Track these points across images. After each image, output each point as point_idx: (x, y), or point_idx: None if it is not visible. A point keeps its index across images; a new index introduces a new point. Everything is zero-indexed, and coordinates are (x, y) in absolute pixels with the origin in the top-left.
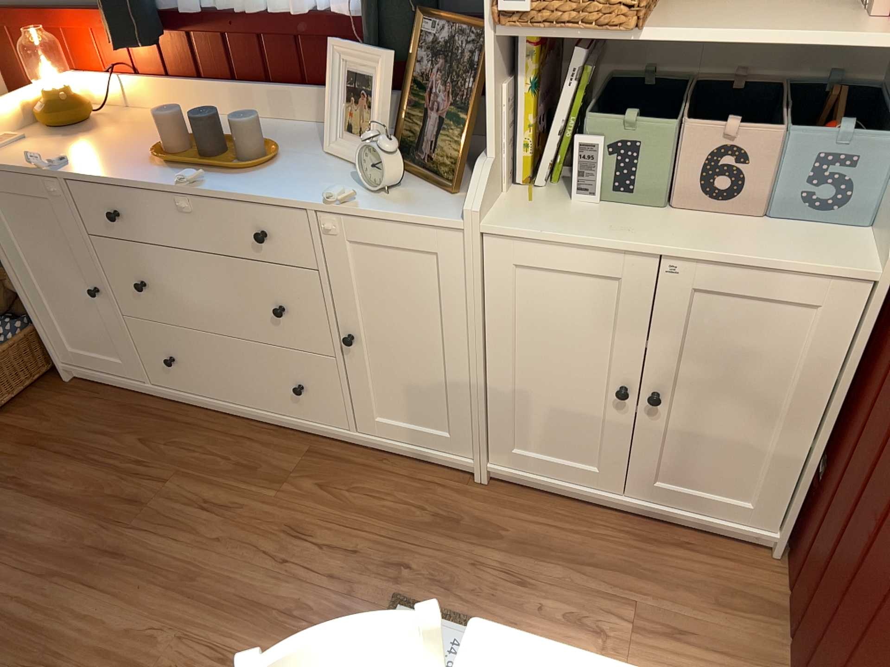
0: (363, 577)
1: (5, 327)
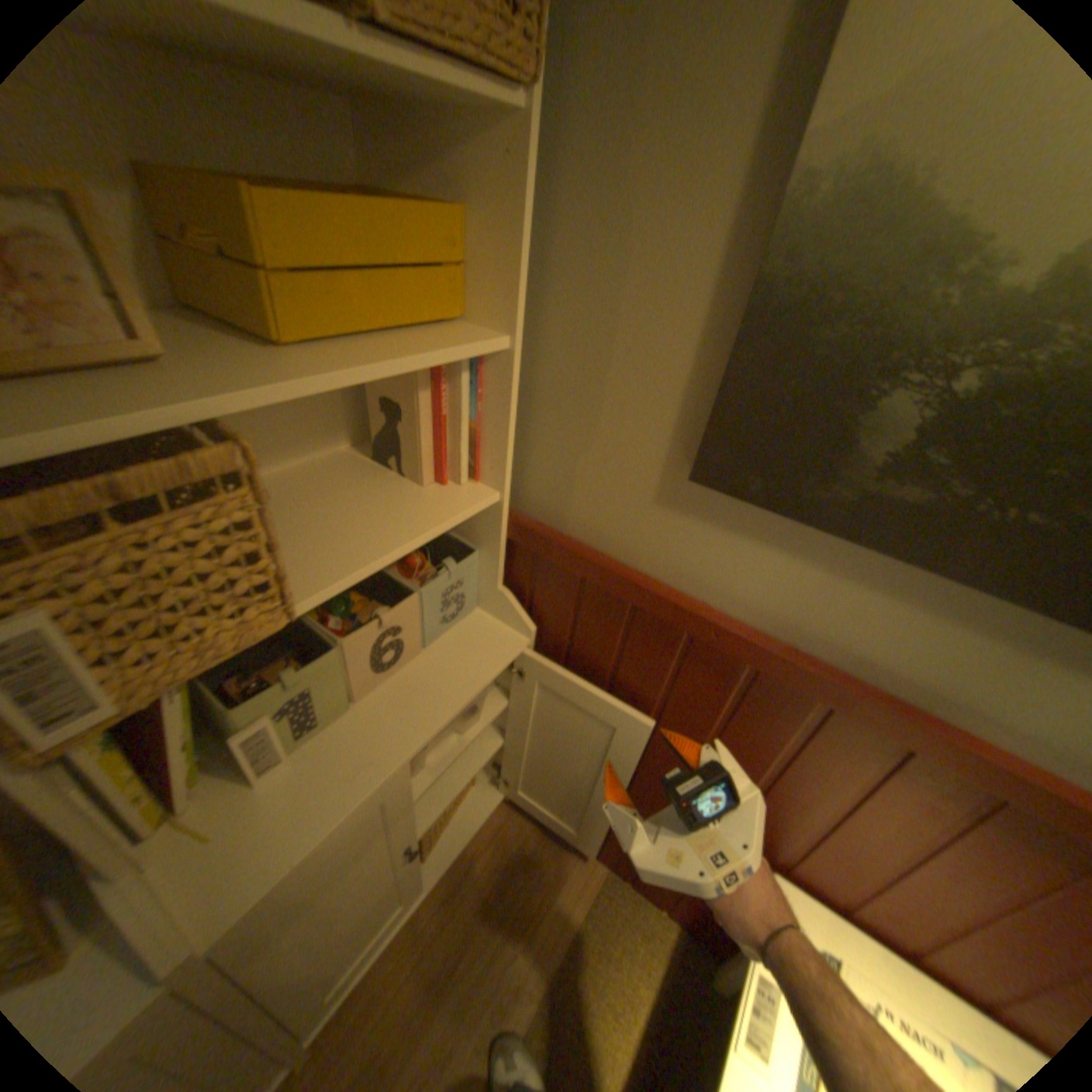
0: None
1: None
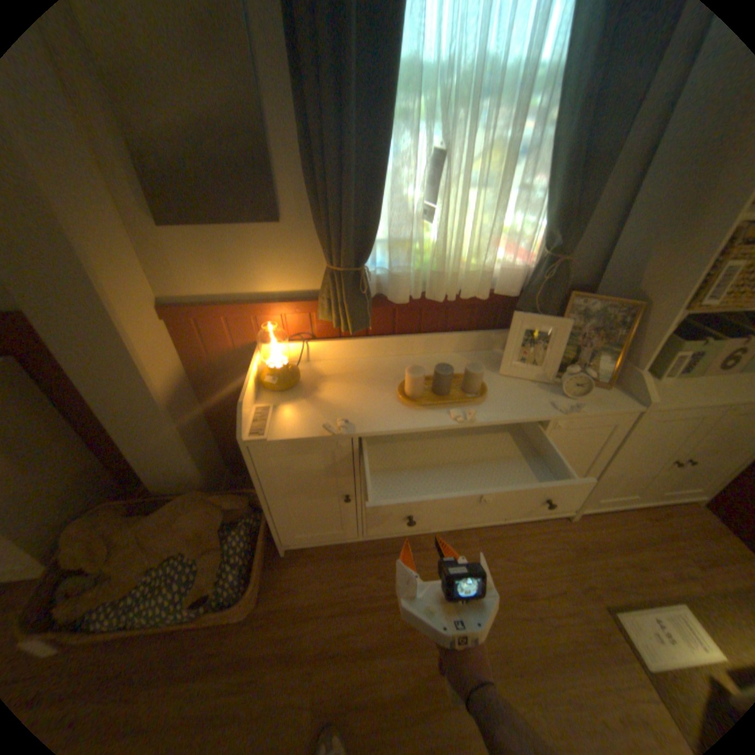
0: (586, 610)
1: (229, 543)
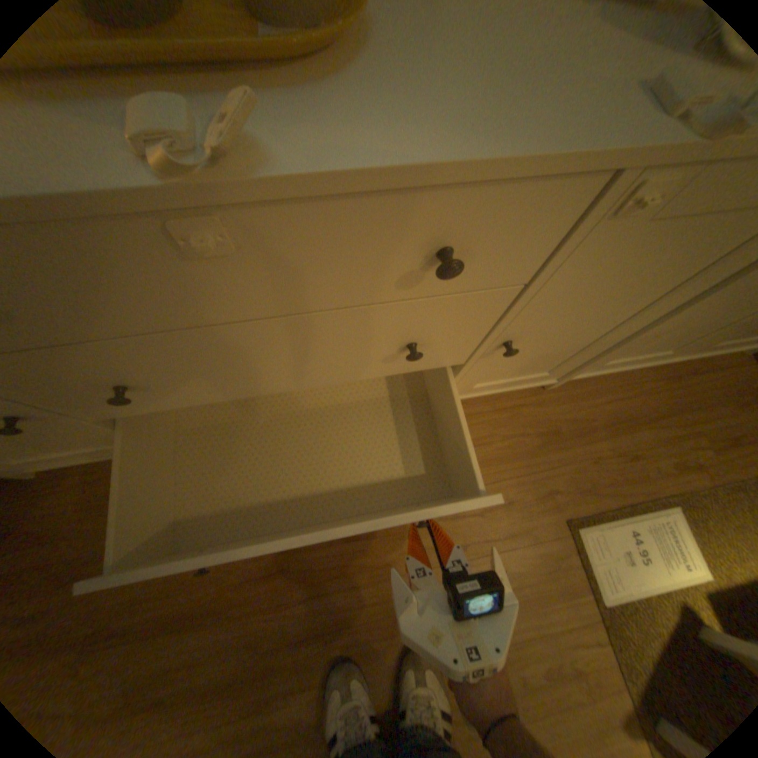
0: (536, 527)
1: None
